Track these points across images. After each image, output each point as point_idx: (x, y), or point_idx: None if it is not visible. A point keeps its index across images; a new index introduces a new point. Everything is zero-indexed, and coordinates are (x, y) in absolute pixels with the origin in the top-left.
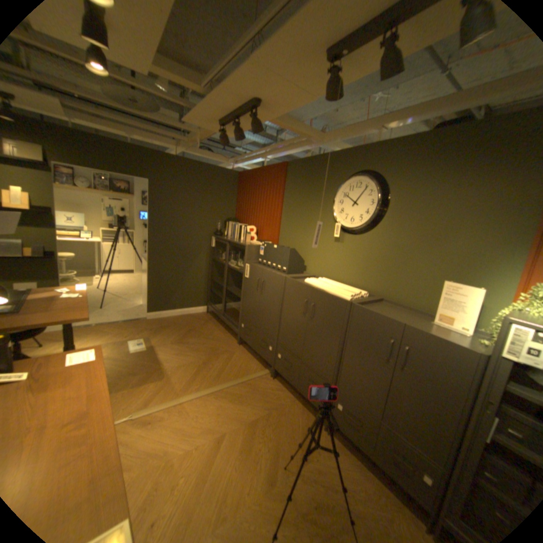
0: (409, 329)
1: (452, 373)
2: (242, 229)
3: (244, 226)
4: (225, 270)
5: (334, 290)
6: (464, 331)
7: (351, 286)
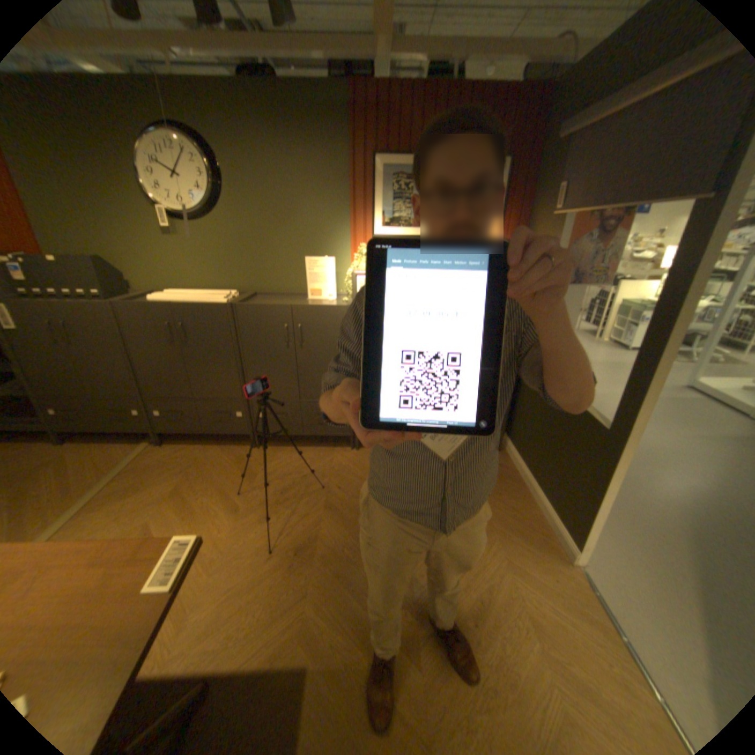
0: (296, 308)
1: (335, 330)
2: None
3: None
4: None
5: (200, 298)
6: (331, 298)
7: (213, 290)
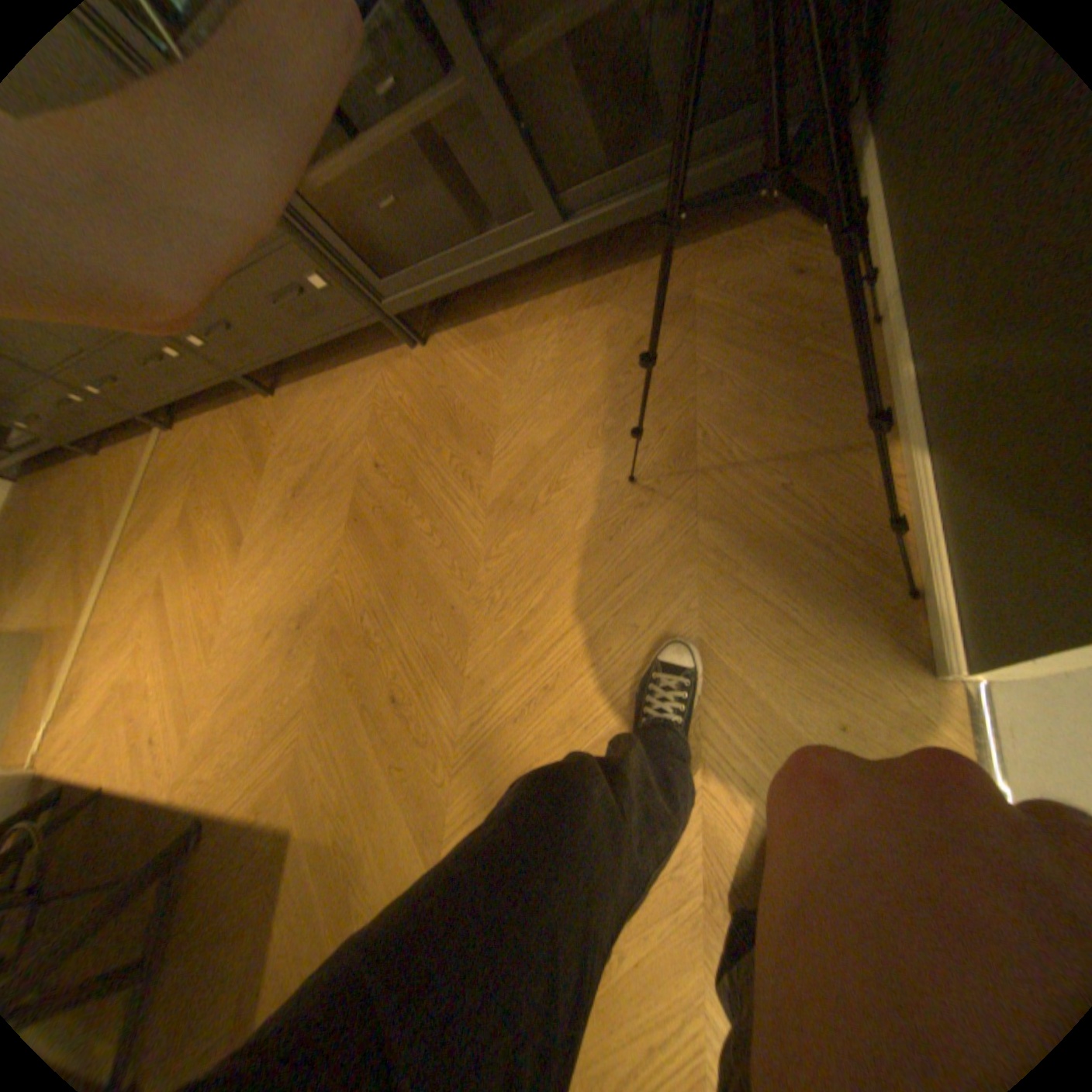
0: None
1: None
2: None
3: None
4: None
5: None
6: None
7: None
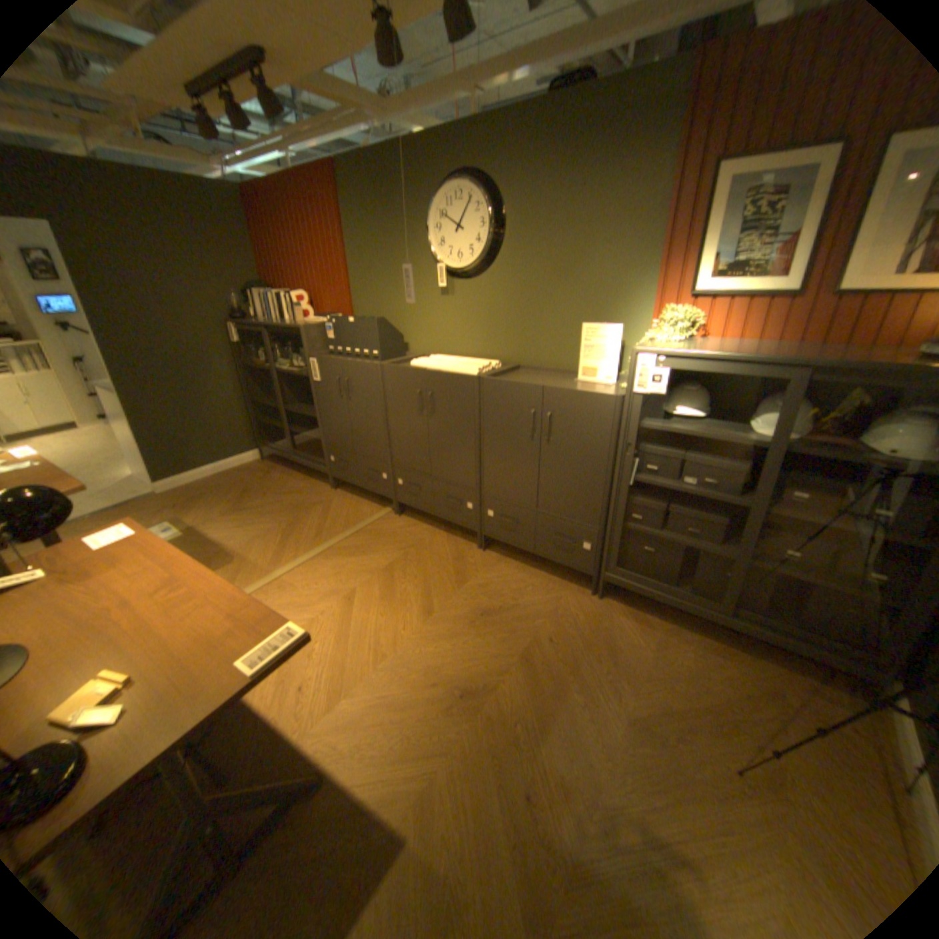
0: (547, 391)
1: (594, 428)
2: (281, 298)
3: (284, 292)
4: (272, 379)
5: (454, 367)
6: (607, 381)
7: (477, 358)
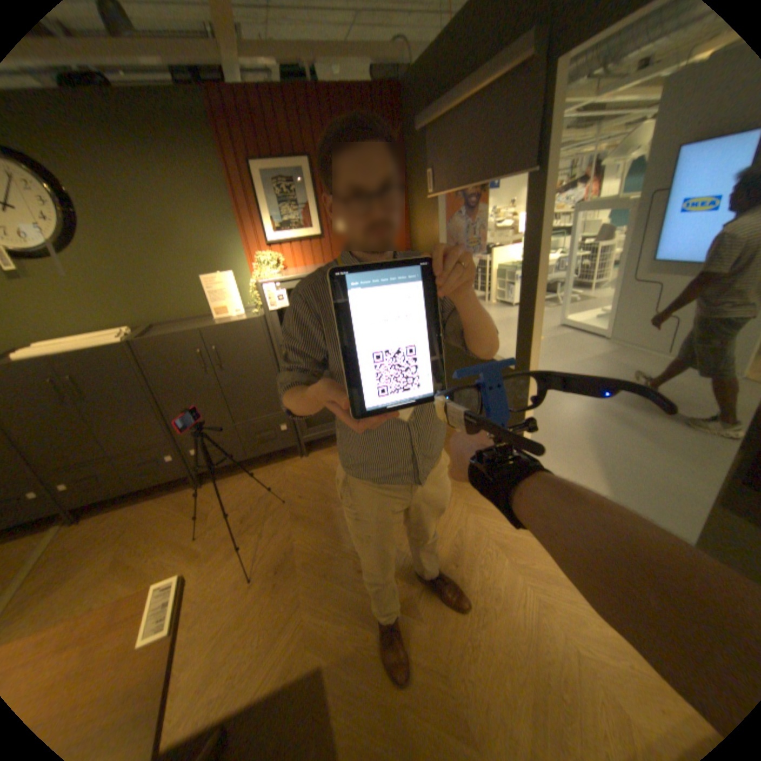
0: (205, 330)
1: (253, 343)
2: None
3: None
4: None
5: (84, 343)
6: (238, 313)
7: (96, 331)
